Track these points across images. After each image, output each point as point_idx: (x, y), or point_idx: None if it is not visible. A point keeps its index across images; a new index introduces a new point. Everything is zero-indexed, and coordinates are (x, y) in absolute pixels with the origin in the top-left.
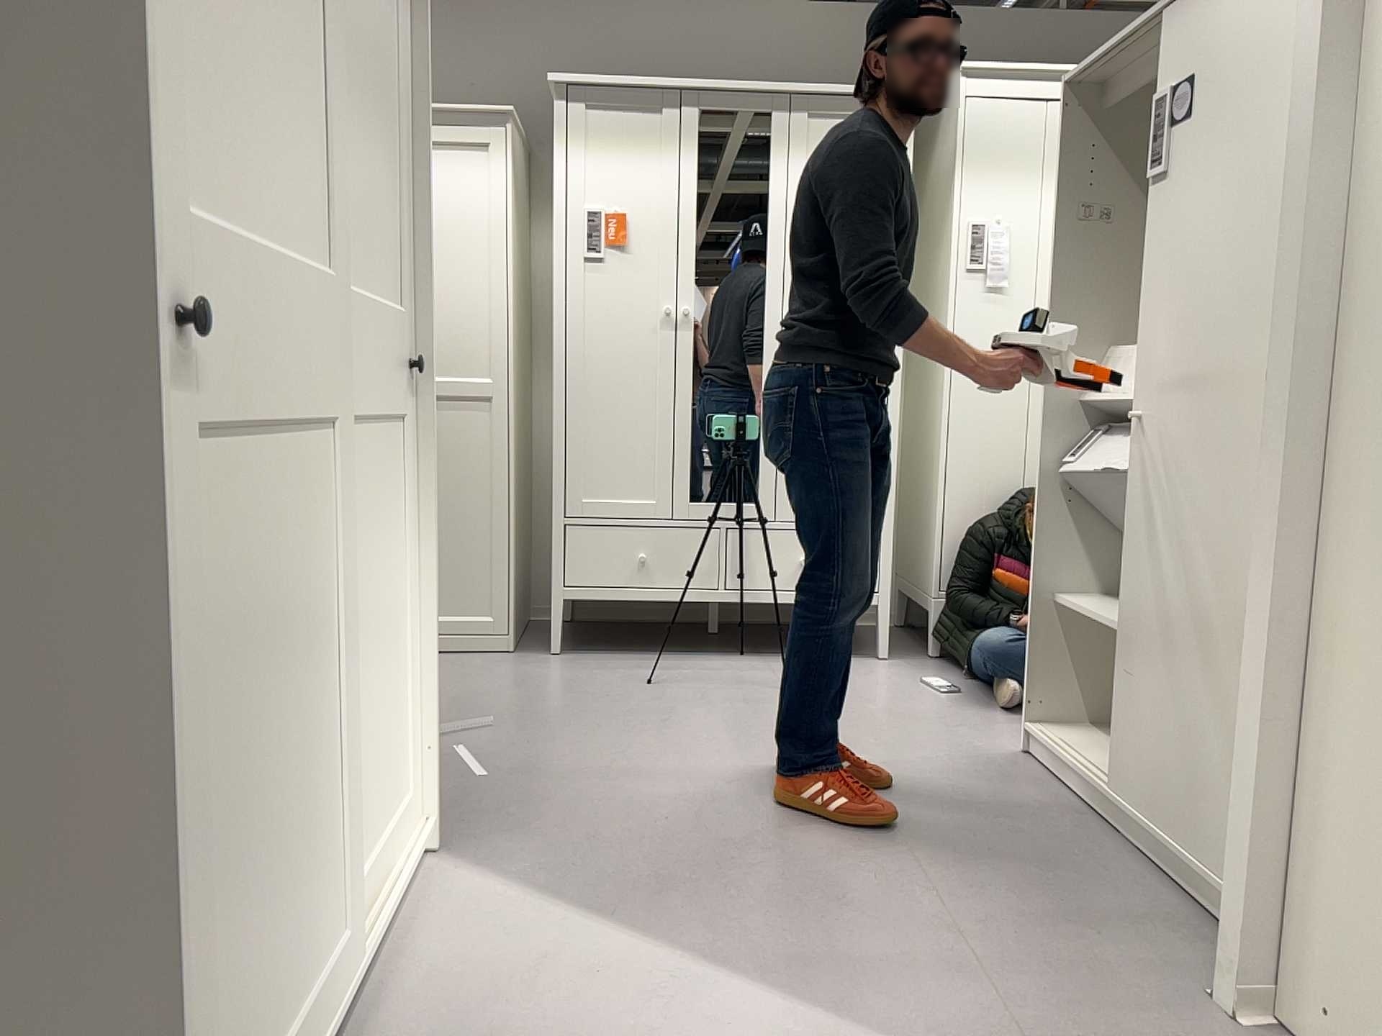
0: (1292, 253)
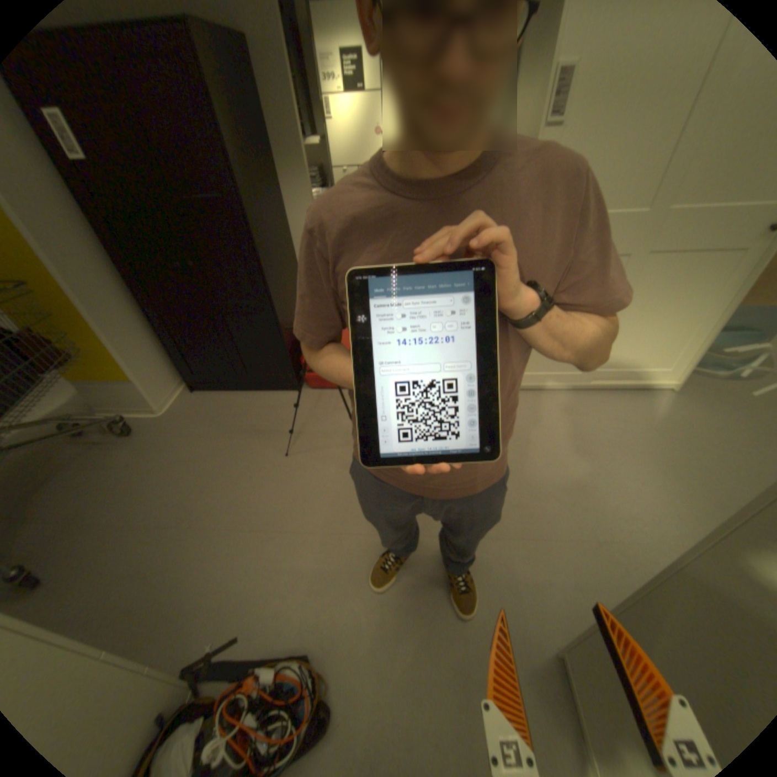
0: None
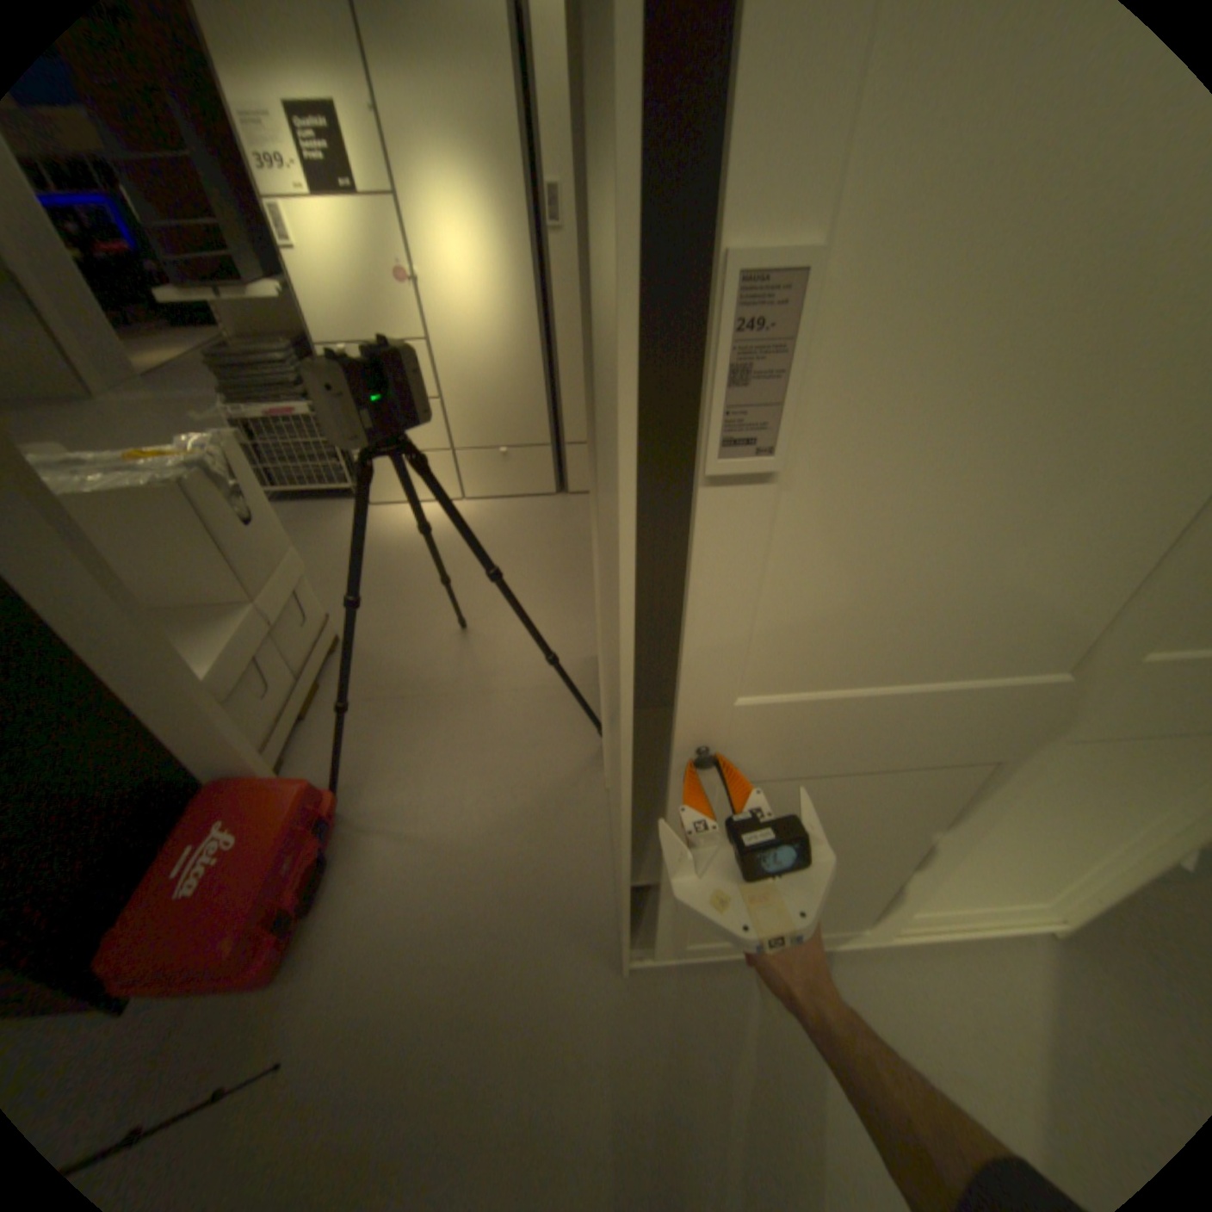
0: None
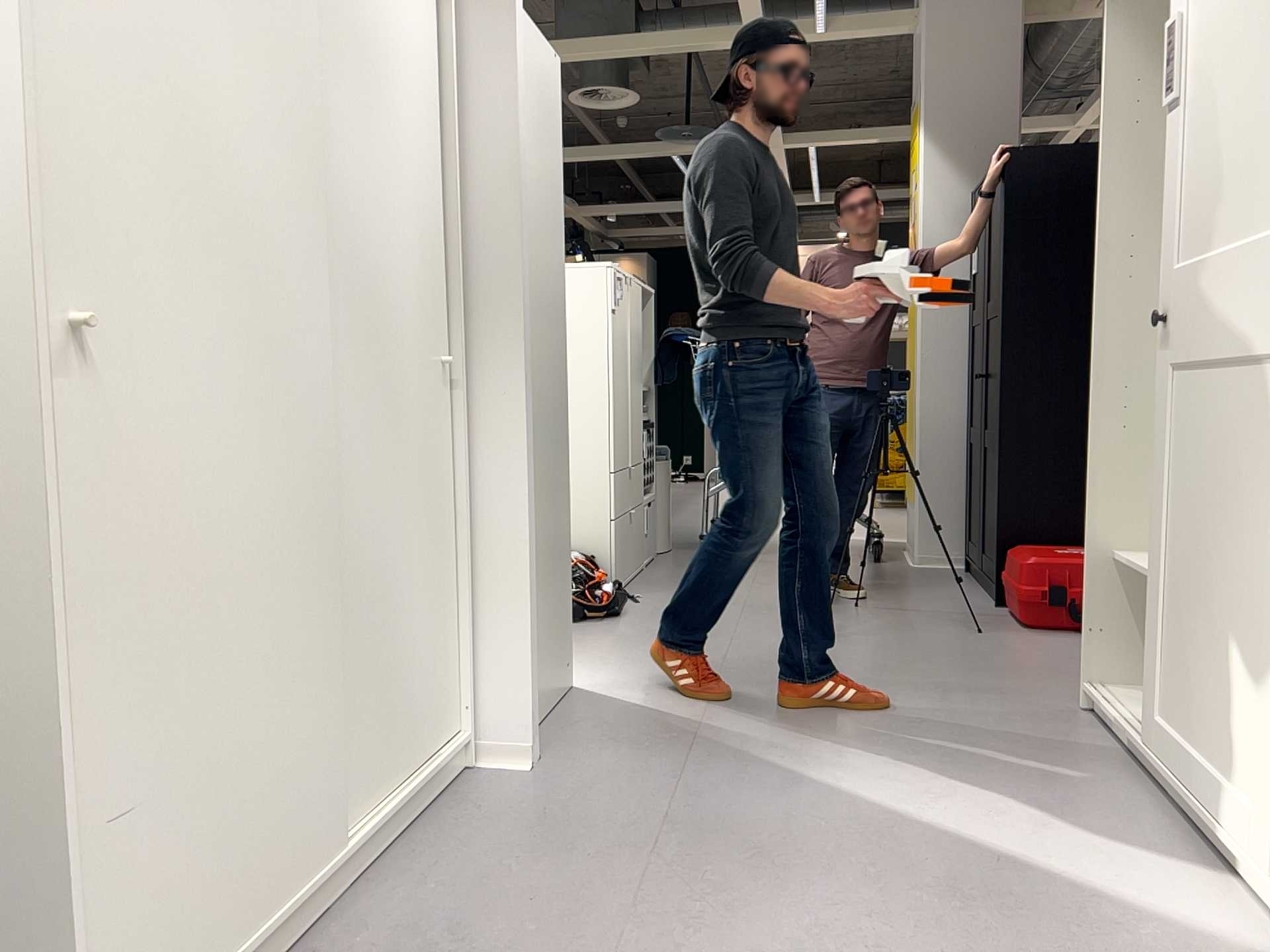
0: (525, 253)
